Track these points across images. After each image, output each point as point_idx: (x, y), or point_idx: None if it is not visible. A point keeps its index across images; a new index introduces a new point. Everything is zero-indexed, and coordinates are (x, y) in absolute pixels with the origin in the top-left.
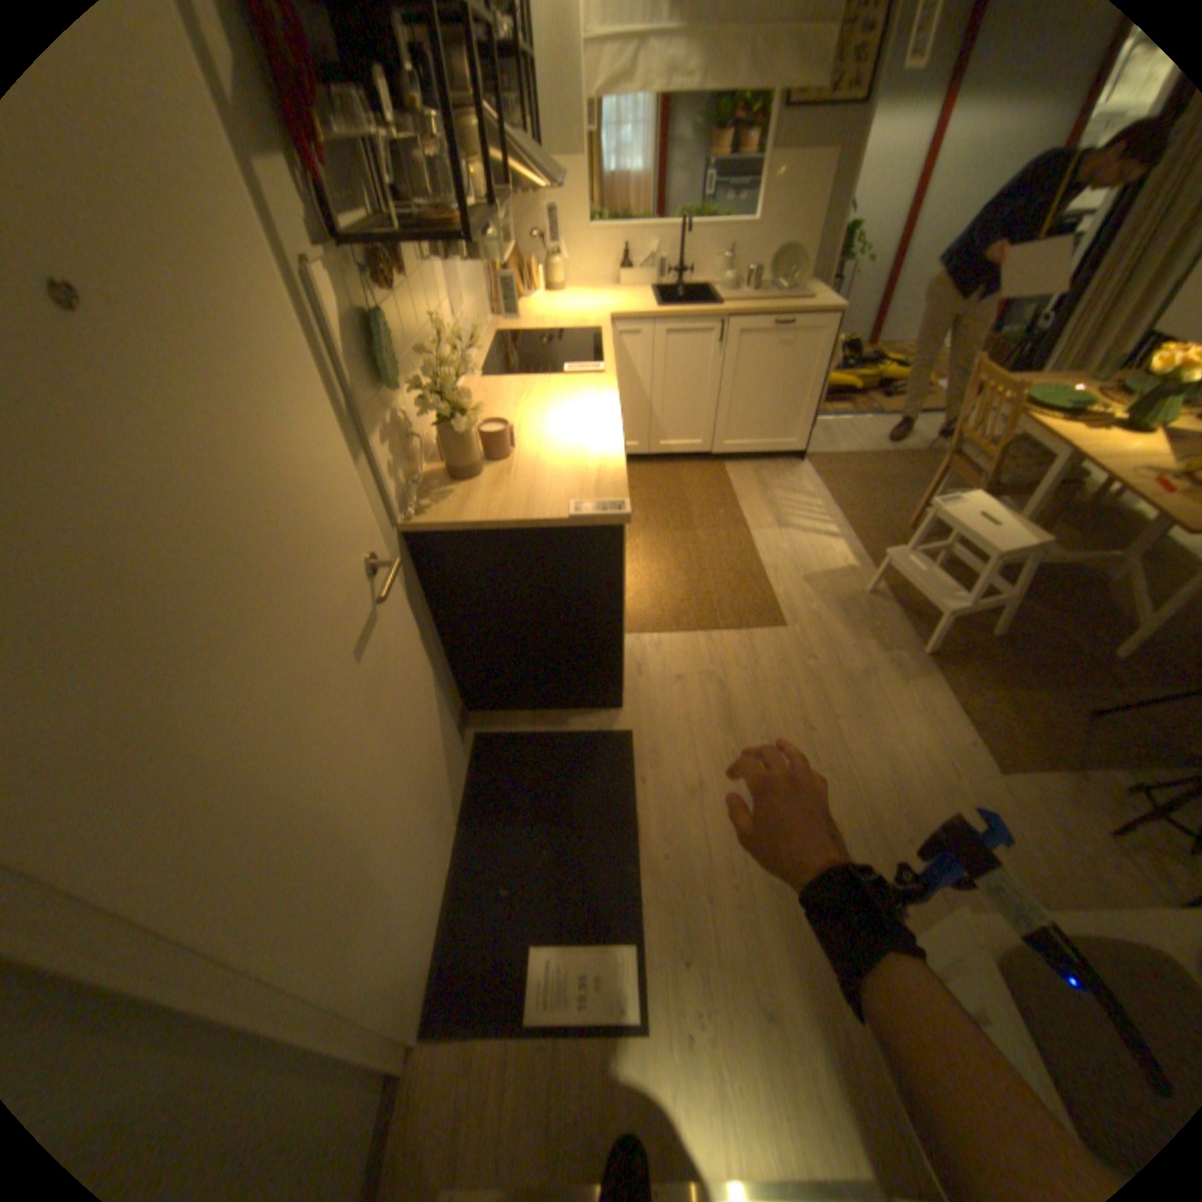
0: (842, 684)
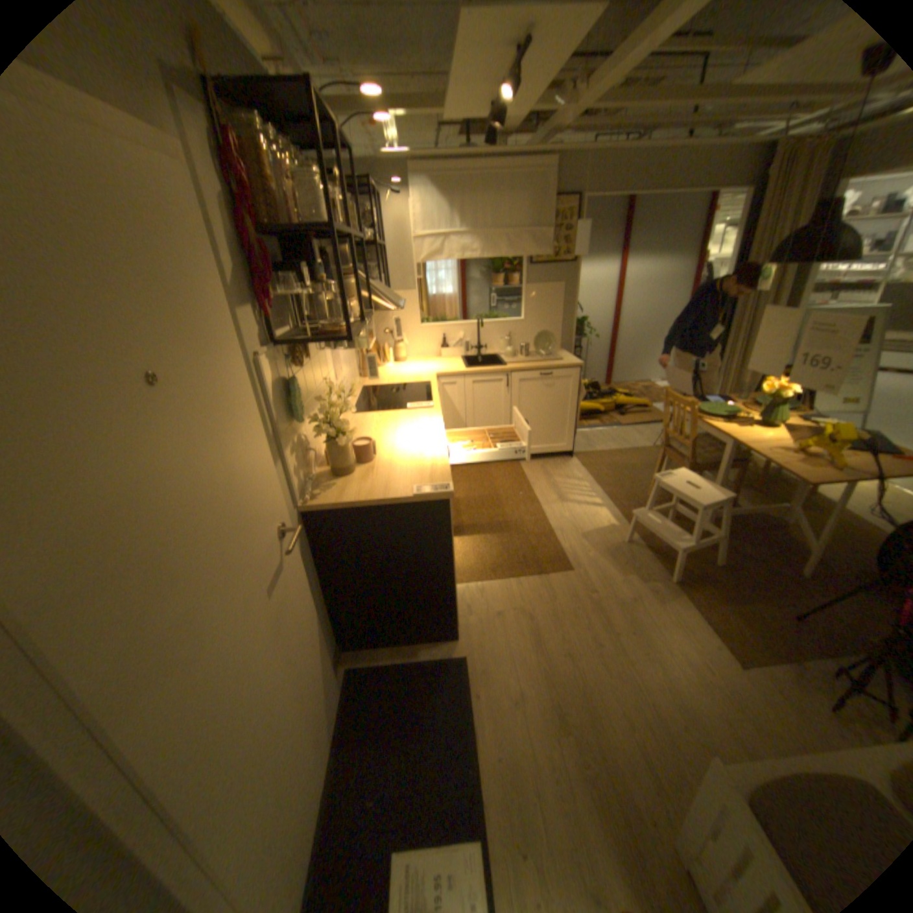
0: (618, 609)
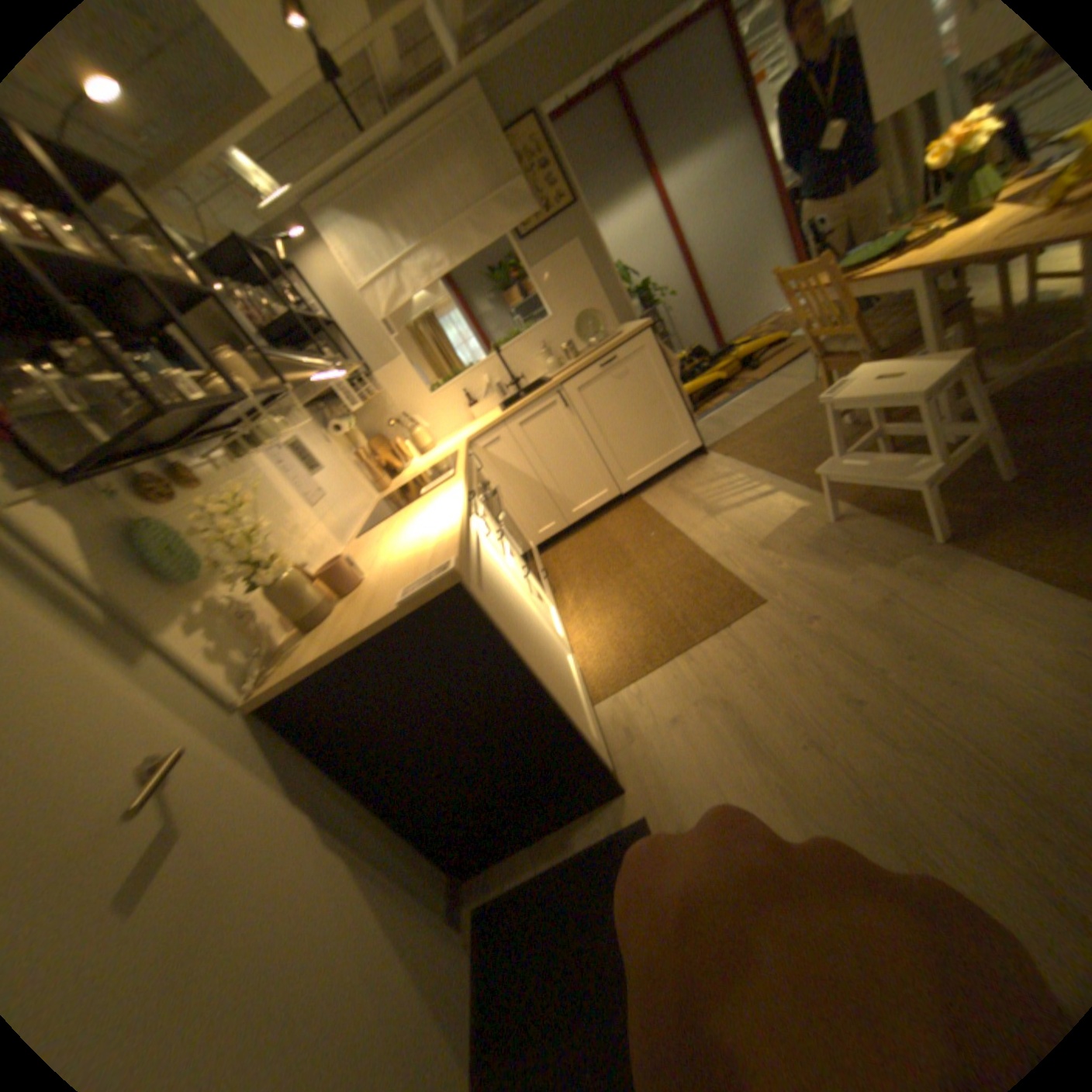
0: (866, 629)
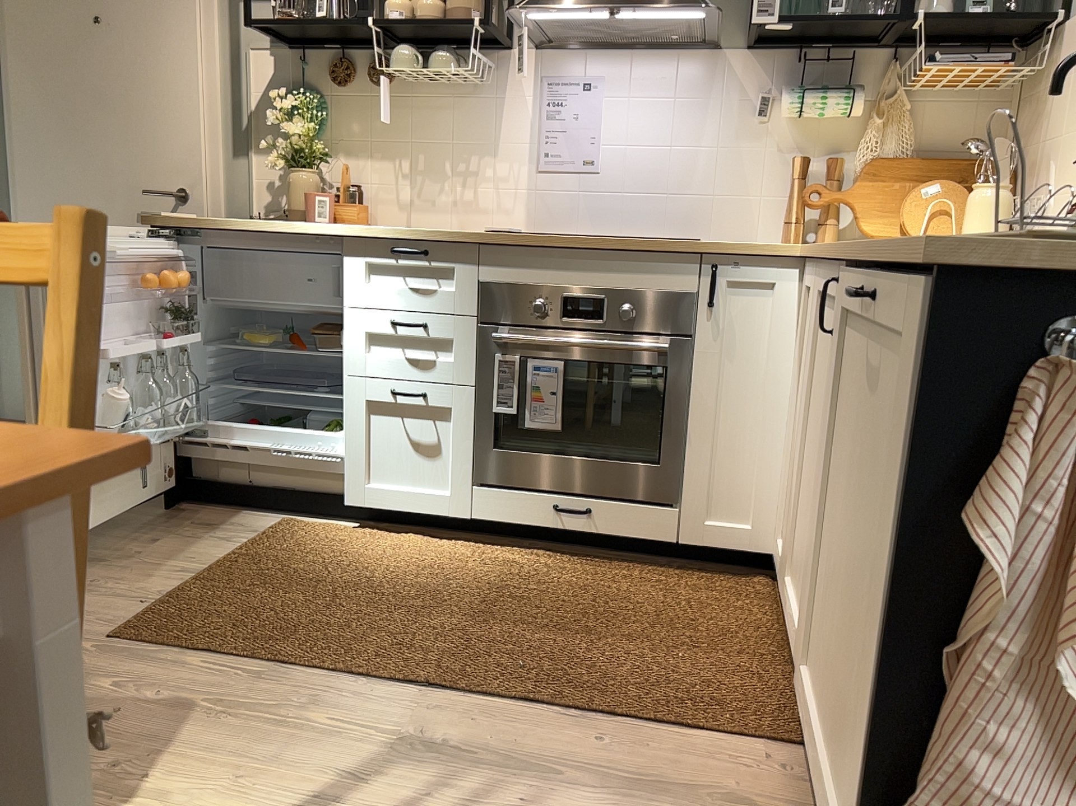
0: None
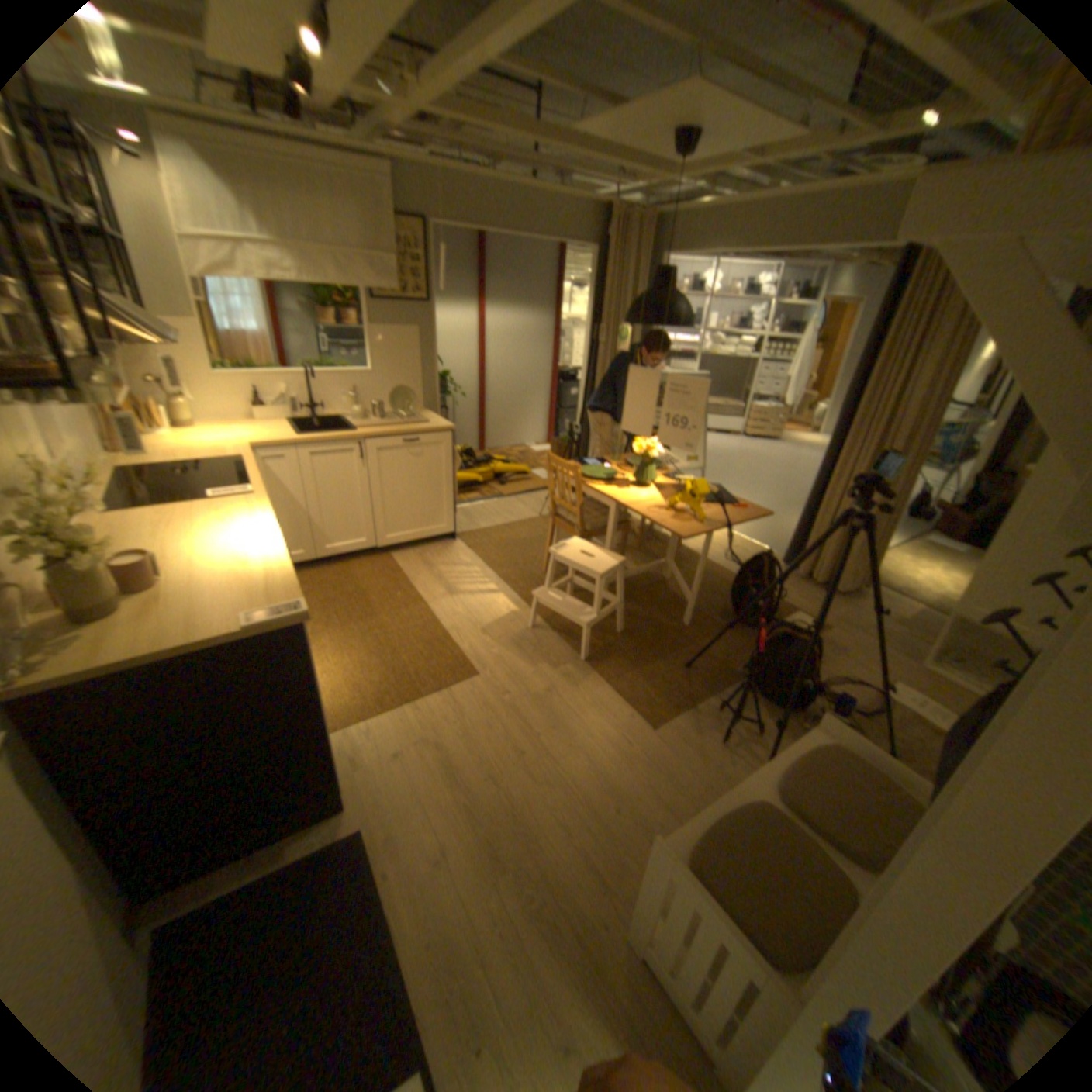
0: (533, 705)
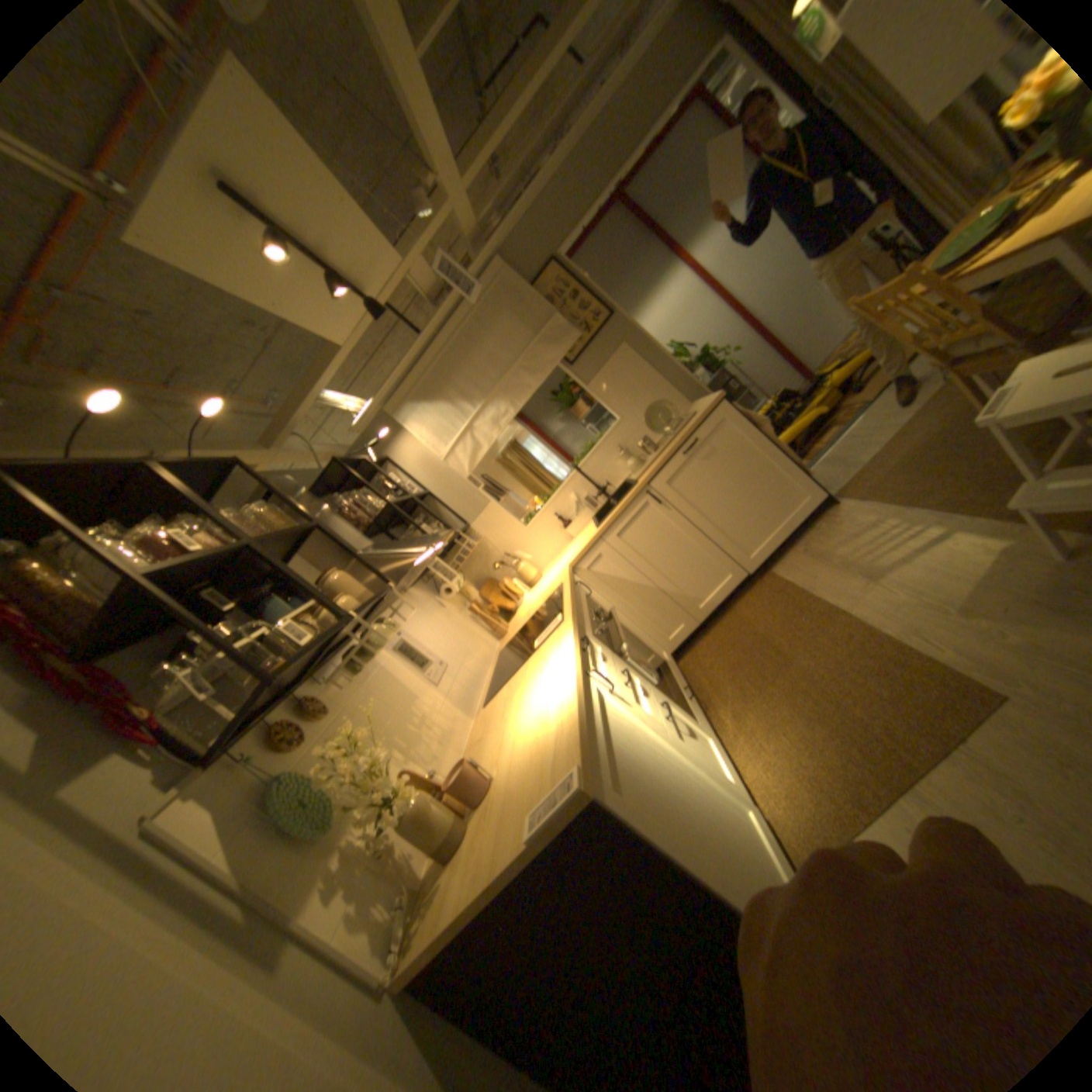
0: None
